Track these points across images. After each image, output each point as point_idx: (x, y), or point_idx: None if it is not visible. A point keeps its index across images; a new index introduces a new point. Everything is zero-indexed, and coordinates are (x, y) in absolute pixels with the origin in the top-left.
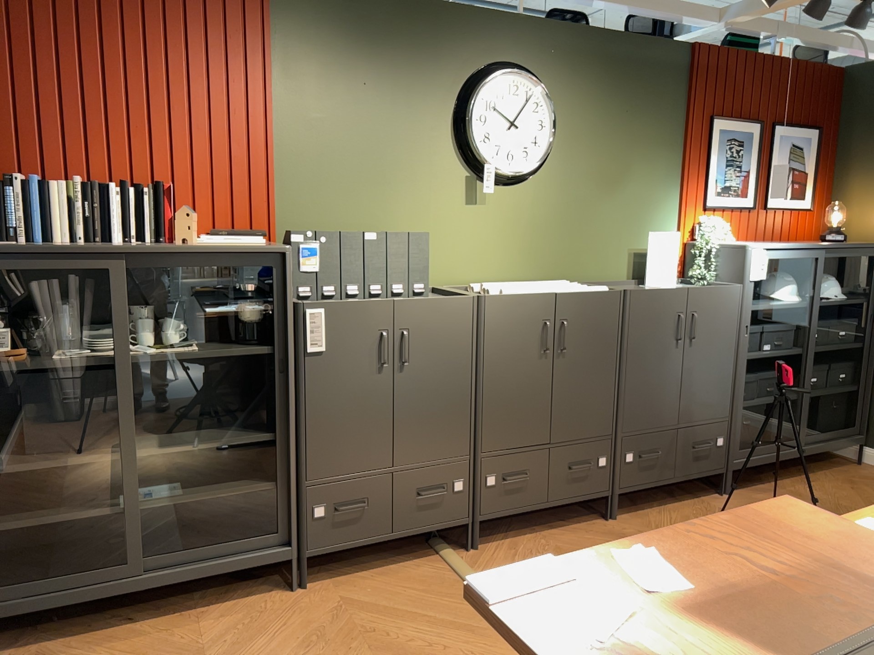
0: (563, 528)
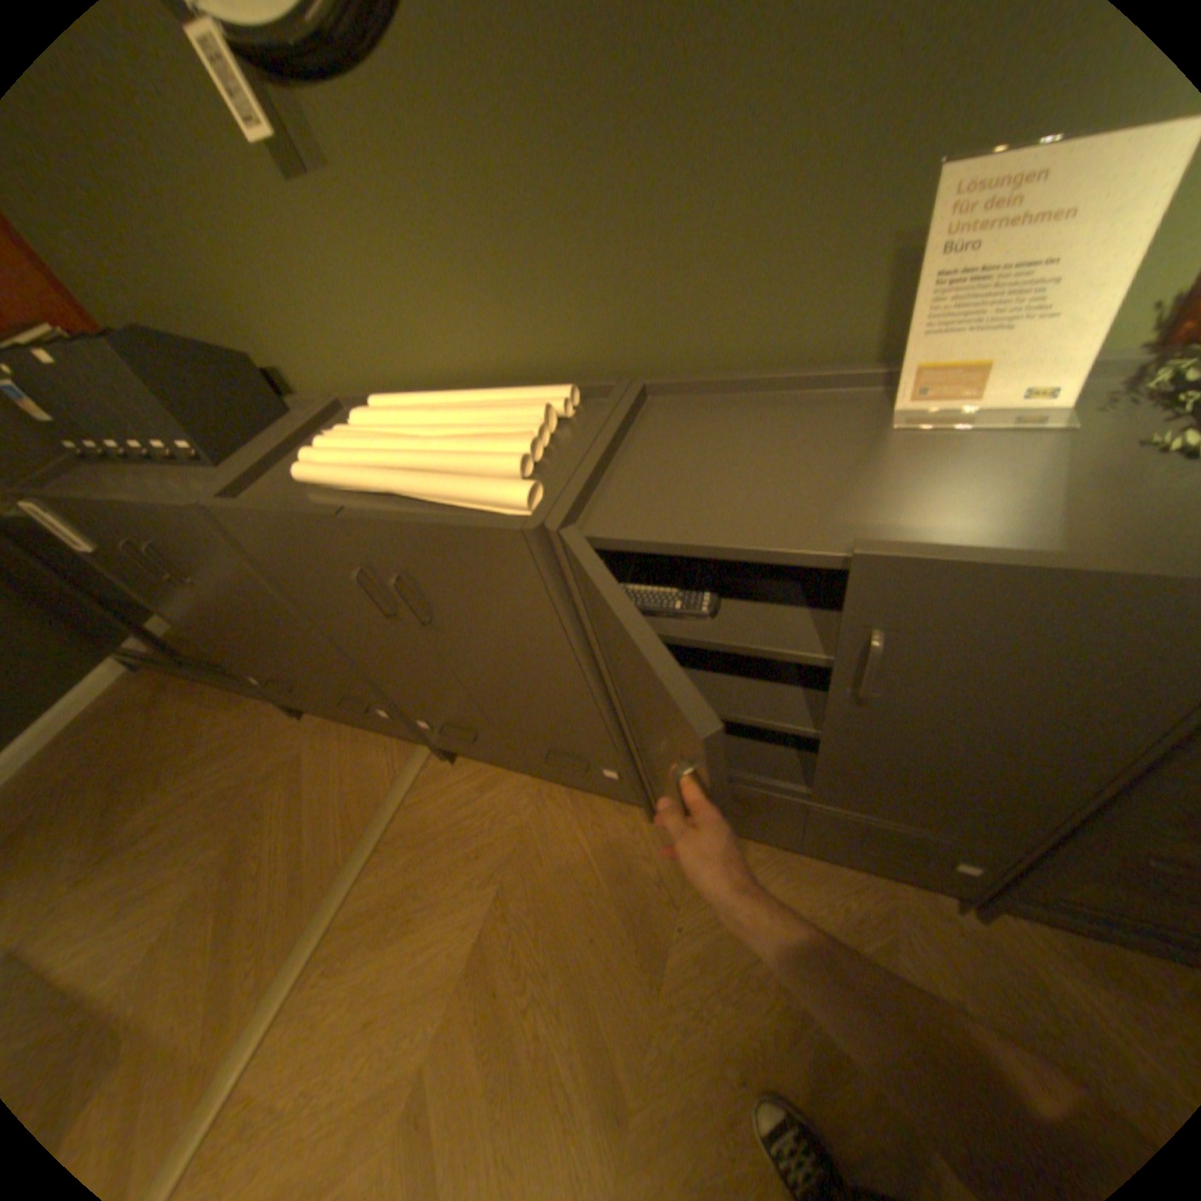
0: (577, 795)
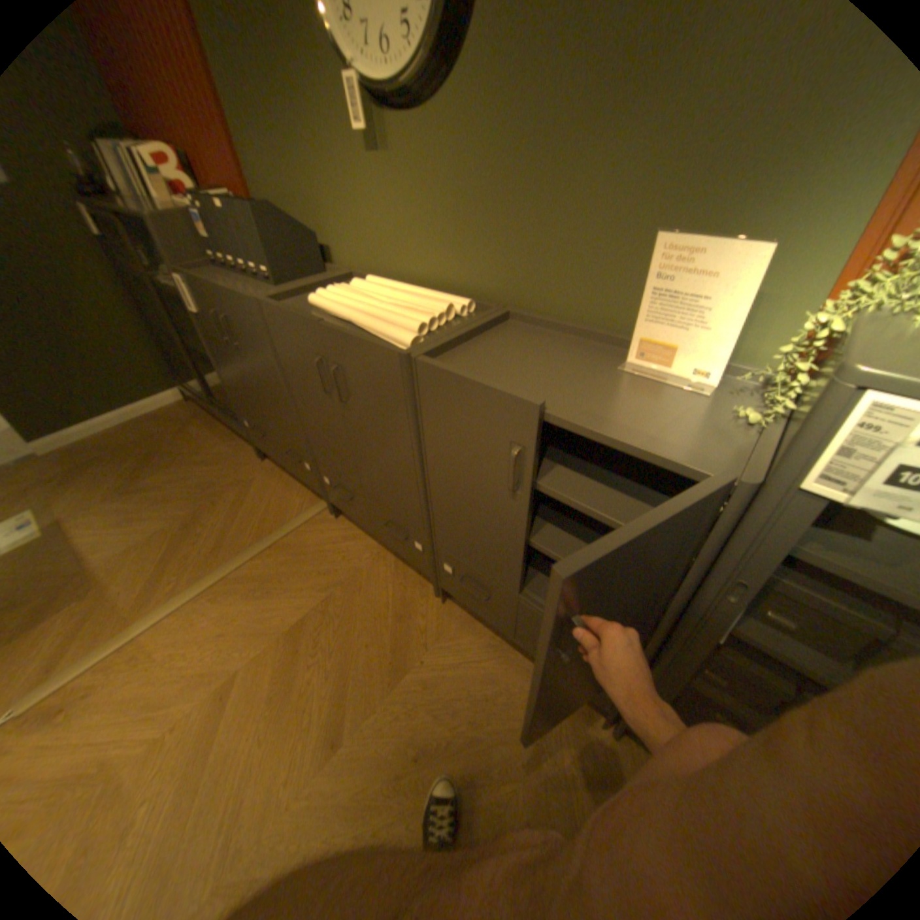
0: (401, 563)
